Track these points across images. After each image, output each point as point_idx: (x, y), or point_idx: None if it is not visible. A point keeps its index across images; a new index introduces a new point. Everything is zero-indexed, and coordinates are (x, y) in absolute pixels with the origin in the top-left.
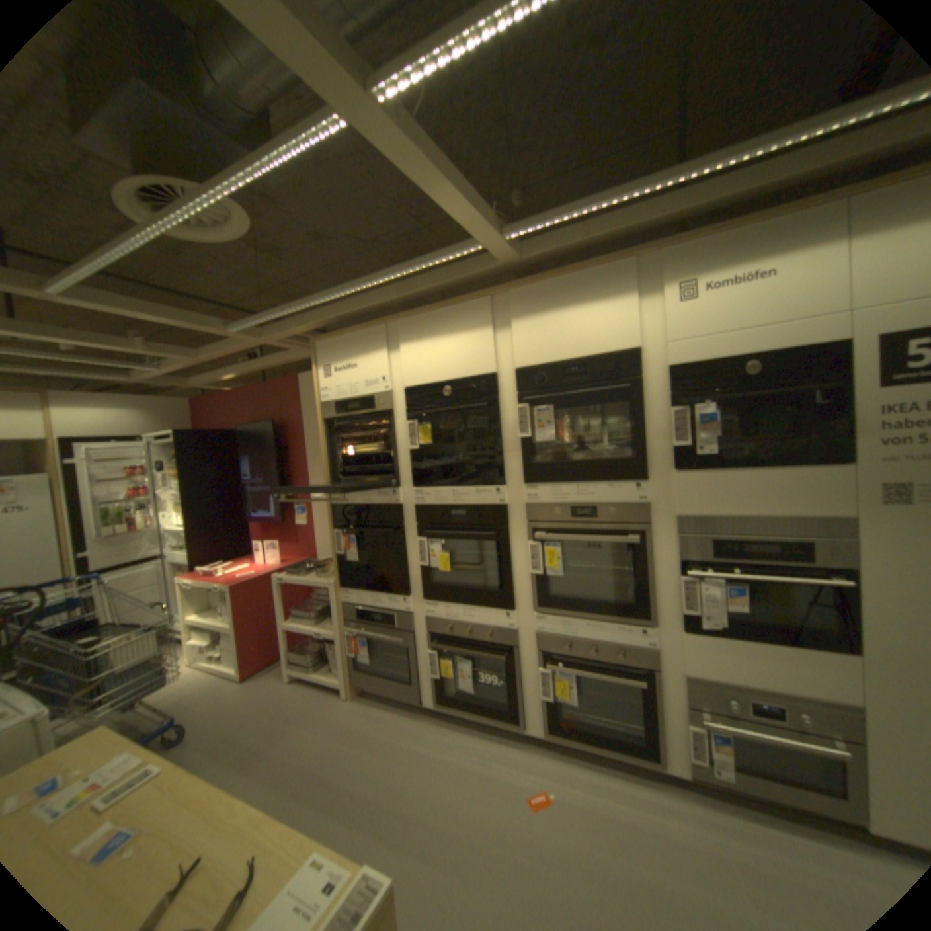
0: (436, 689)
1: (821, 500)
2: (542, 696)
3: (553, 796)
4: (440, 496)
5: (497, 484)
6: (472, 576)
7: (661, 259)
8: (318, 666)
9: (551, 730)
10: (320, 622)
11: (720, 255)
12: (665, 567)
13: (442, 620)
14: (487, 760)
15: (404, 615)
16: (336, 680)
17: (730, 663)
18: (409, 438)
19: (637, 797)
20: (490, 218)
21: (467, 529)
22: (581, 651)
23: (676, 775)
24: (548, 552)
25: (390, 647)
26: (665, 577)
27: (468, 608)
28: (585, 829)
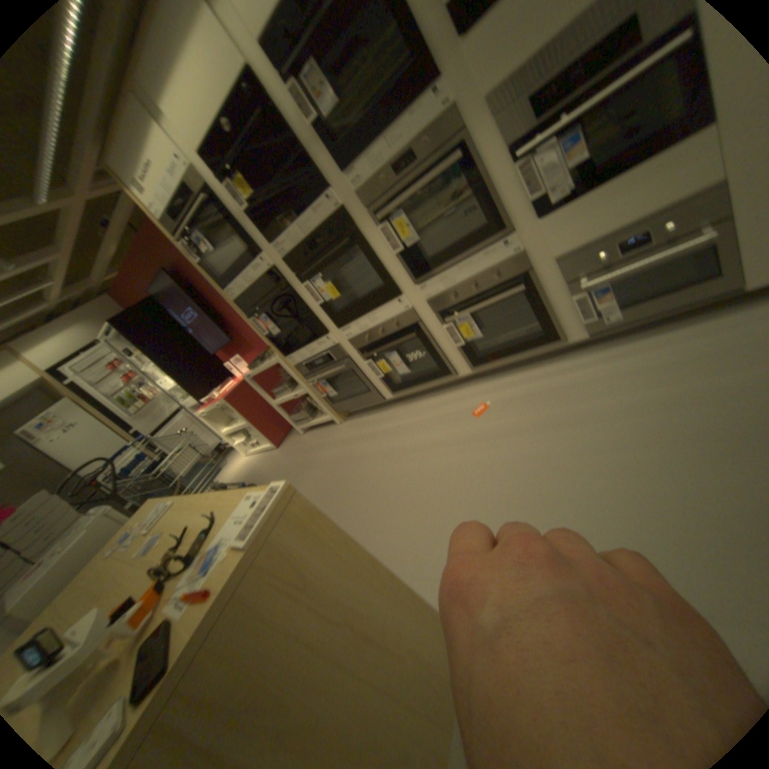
0: (386, 380)
1: None
2: (454, 341)
3: (489, 398)
4: (290, 233)
5: (321, 187)
6: (359, 285)
7: None
8: (313, 411)
9: (474, 360)
10: (295, 385)
11: None
12: (495, 160)
13: (358, 332)
14: (439, 403)
15: (333, 345)
16: (328, 413)
17: (587, 215)
18: (233, 197)
19: (550, 368)
20: None
21: (327, 248)
22: (464, 288)
23: (575, 336)
24: (394, 221)
25: (342, 373)
26: (500, 171)
27: (369, 311)
28: (515, 405)
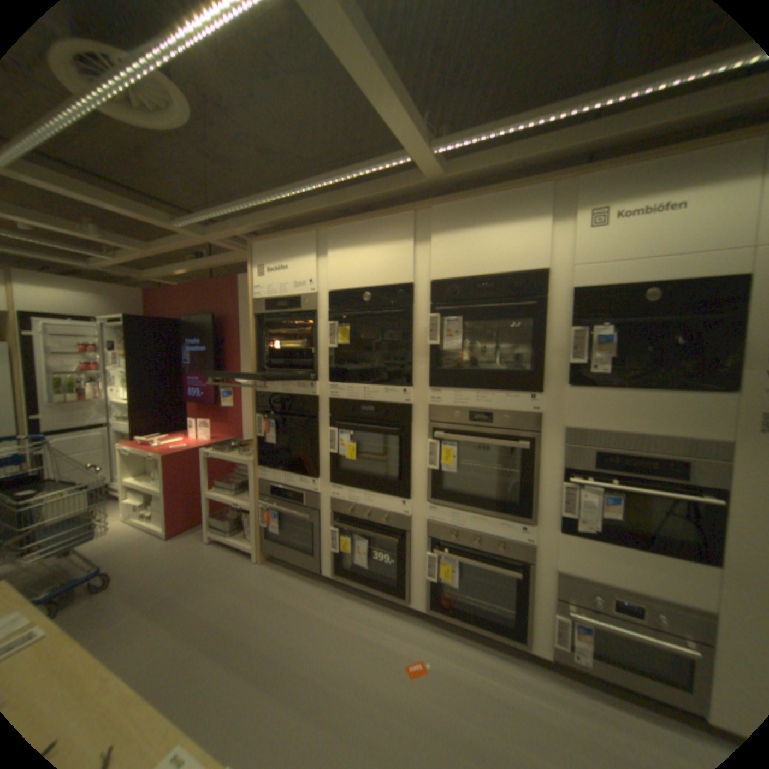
0: (335, 560)
1: (701, 423)
2: (427, 576)
3: (429, 664)
4: (352, 391)
5: (404, 385)
6: (375, 465)
7: (576, 185)
8: (234, 531)
9: (432, 605)
10: (239, 493)
11: (633, 184)
12: (549, 471)
13: (344, 501)
14: (373, 627)
15: (311, 493)
16: (248, 545)
17: (599, 562)
18: (328, 337)
19: (502, 671)
20: (420, 127)
21: (373, 423)
22: (466, 539)
23: (539, 654)
24: (444, 450)
25: (297, 521)
26: (548, 481)
27: (368, 492)
28: (455, 697)
